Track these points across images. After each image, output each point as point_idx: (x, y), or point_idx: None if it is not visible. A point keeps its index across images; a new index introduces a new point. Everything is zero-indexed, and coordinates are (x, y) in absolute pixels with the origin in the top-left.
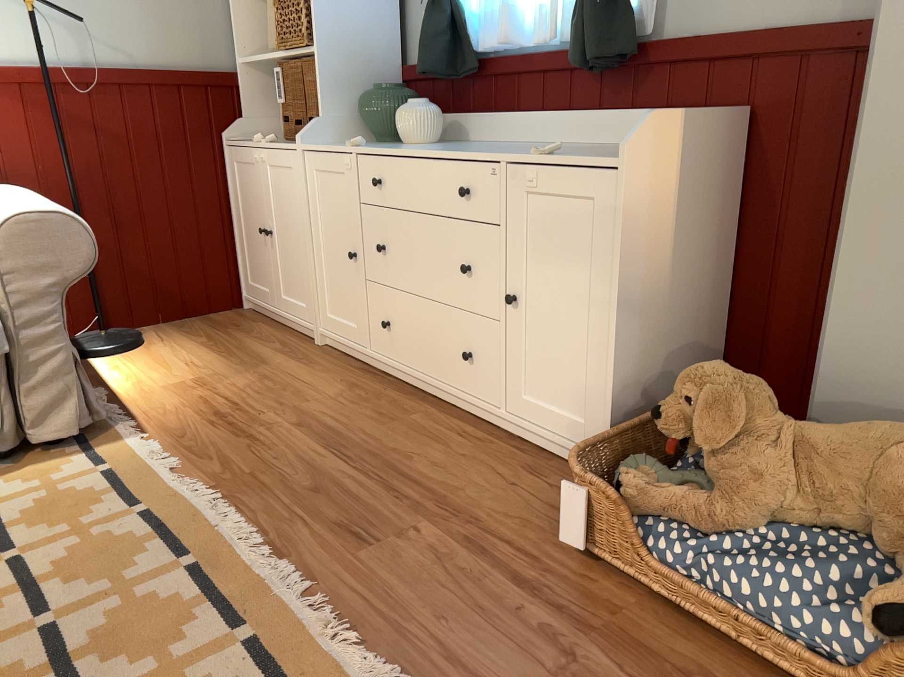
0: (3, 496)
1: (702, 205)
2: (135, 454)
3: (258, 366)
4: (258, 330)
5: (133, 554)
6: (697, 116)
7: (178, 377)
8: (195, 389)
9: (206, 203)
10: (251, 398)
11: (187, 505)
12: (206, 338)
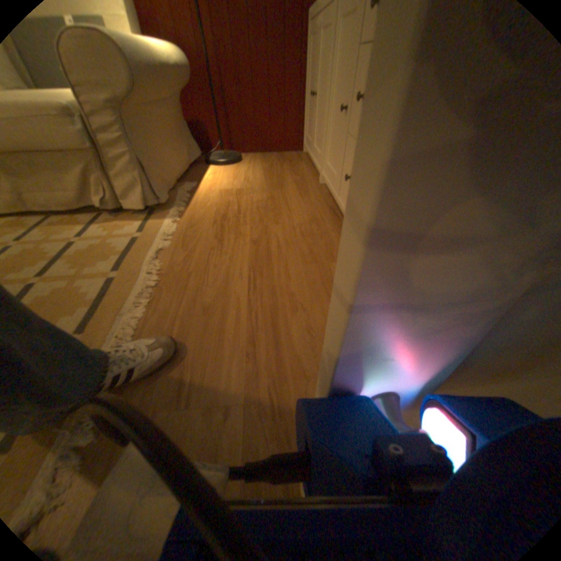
0: (84, 237)
1: None
2: (158, 231)
3: (276, 190)
4: (298, 166)
5: (63, 315)
6: None
7: (232, 186)
8: (231, 196)
9: (292, 71)
10: (251, 211)
11: (129, 286)
12: (269, 165)
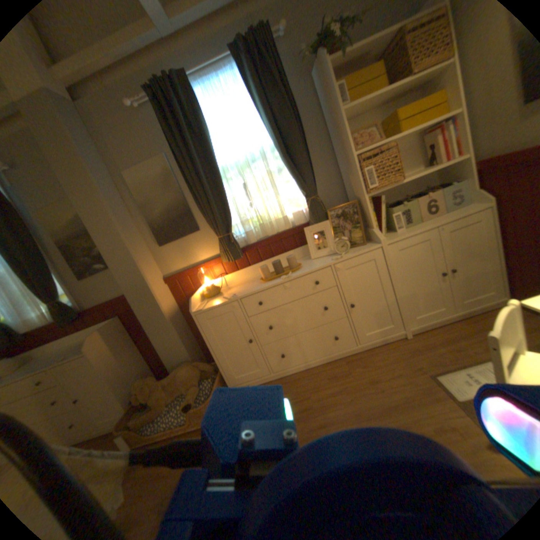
0: None
1: (118, 344)
2: None
3: None
4: None
5: None
6: (103, 328)
7: None
8: None
9: None
10: None
11: None
12: None
